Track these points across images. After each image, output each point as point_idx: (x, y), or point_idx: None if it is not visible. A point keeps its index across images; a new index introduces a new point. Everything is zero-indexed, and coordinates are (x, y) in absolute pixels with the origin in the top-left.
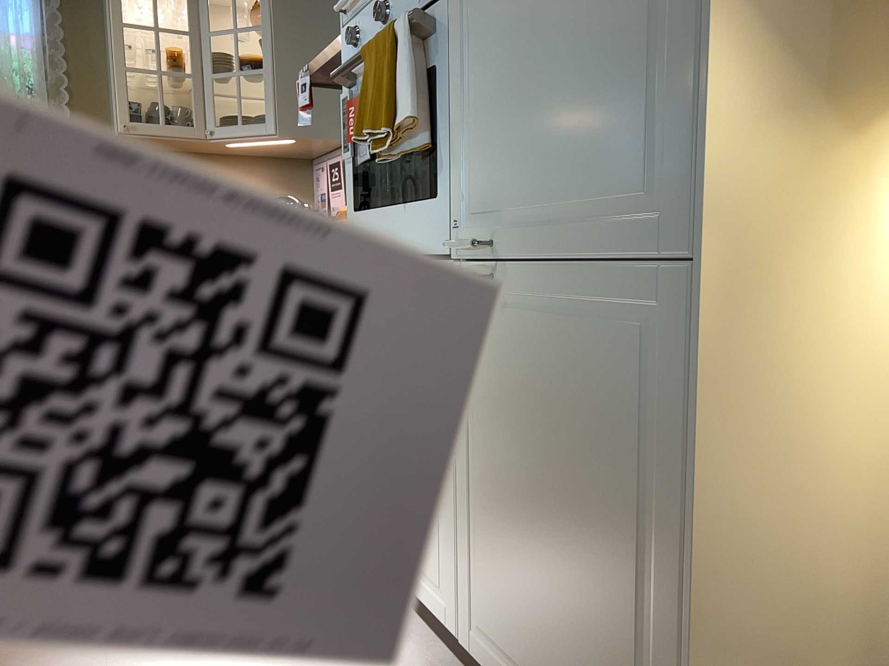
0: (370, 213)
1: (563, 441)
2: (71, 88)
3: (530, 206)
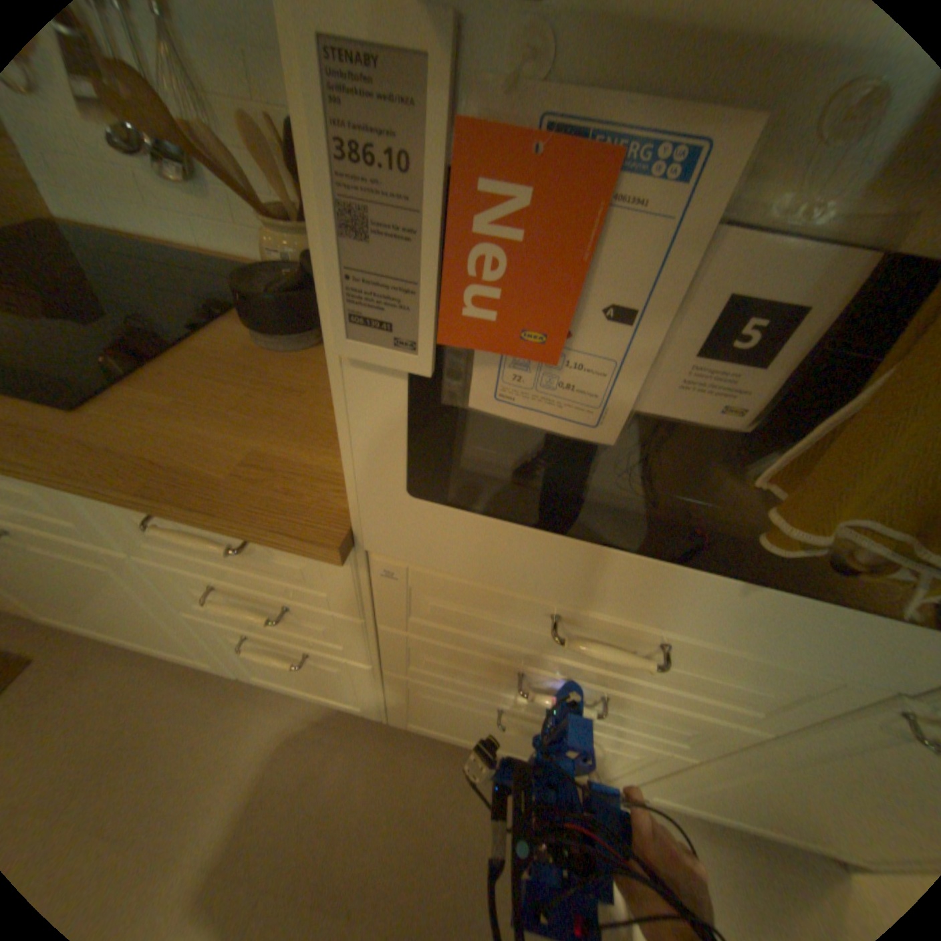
0: (512, 526)
1: None
2: None
3: None
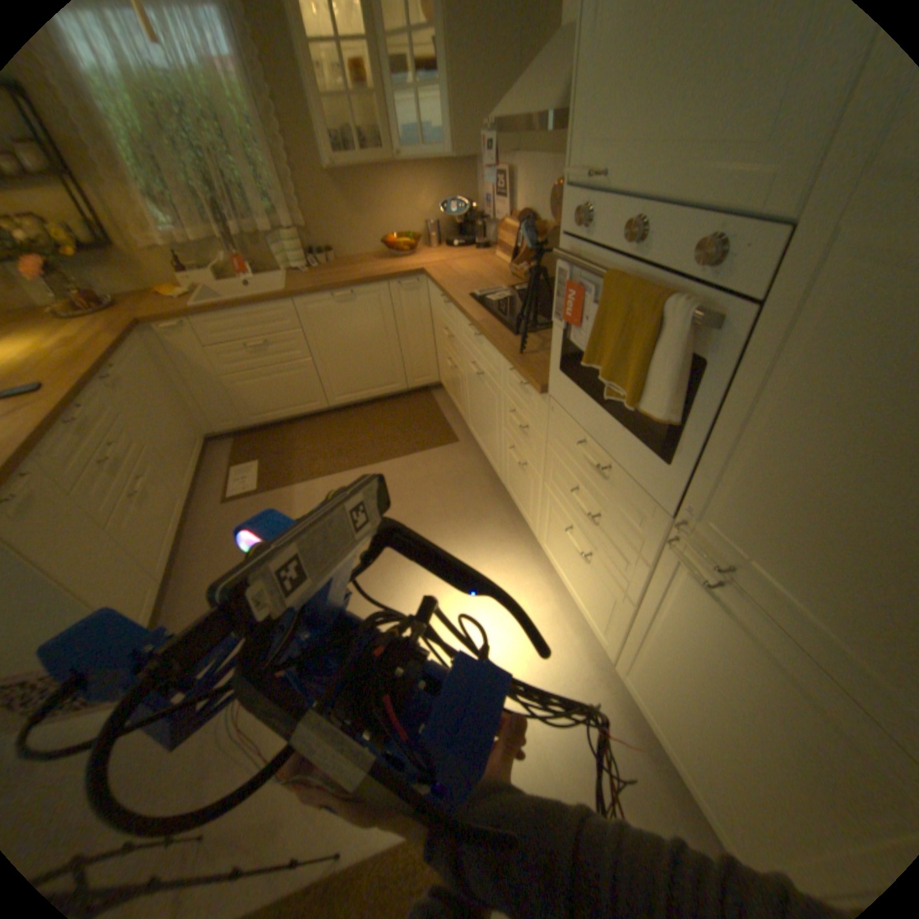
0: (575, 389)
1: (745, 718)
2: (275, 111)
3: (784, 591)
